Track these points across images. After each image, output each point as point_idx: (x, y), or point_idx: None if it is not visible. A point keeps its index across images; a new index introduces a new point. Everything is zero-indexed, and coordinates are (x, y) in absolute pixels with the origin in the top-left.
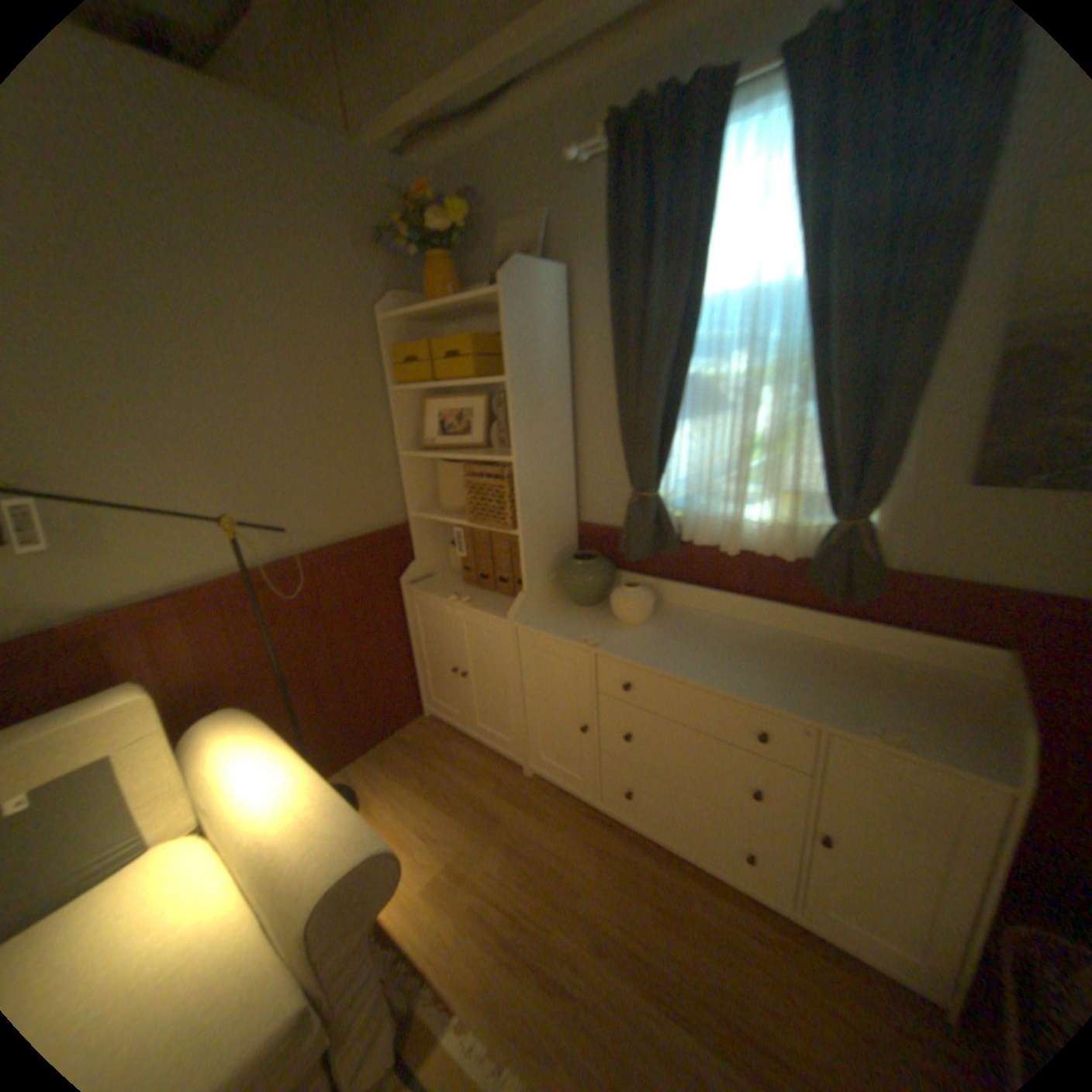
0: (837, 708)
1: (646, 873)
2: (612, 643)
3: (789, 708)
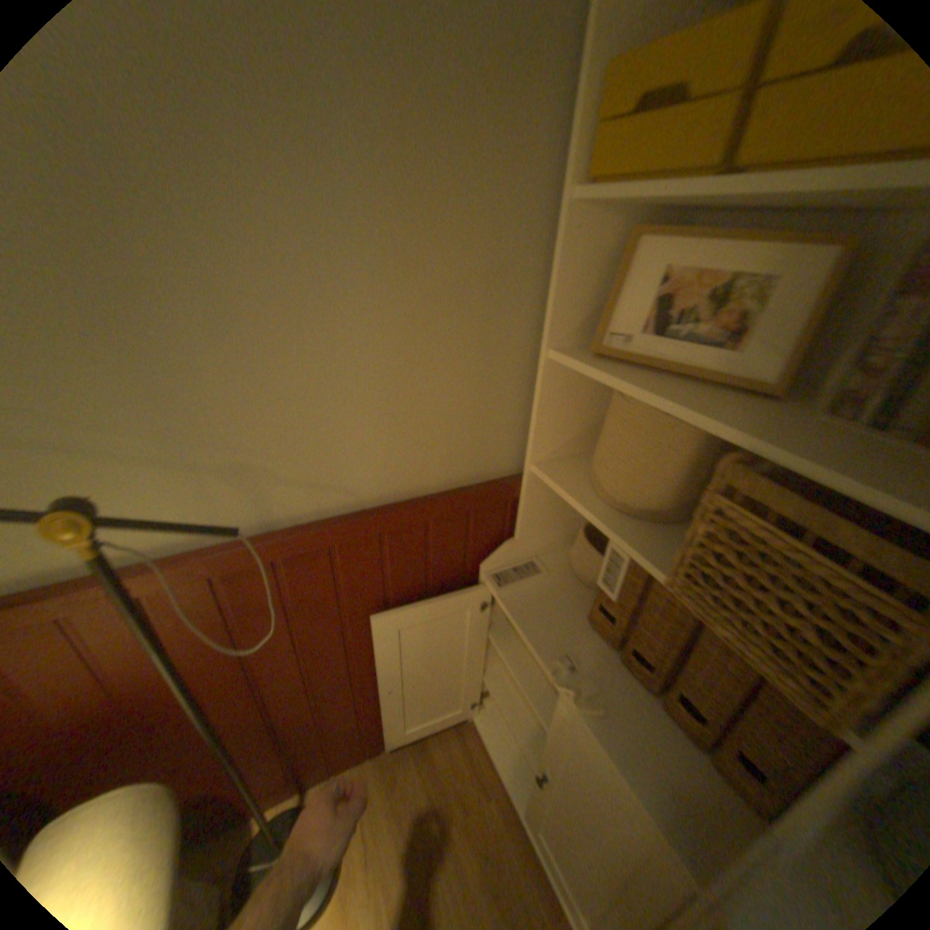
0: None
1: None
2: None
3: None
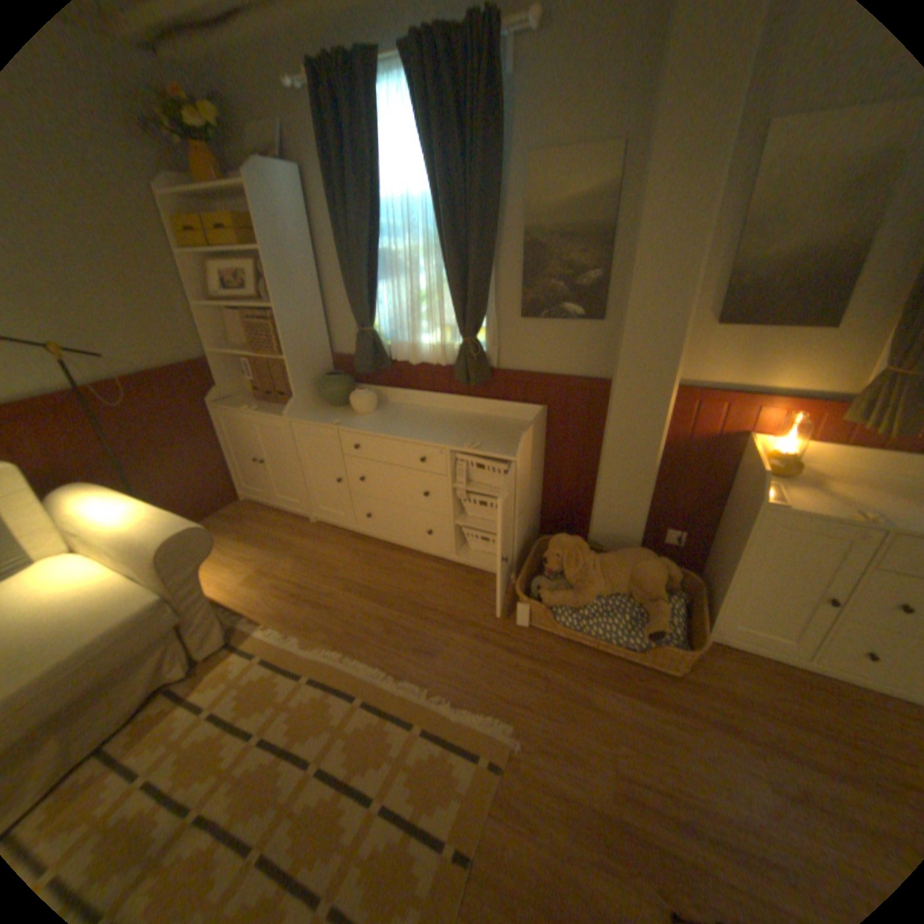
0: (456, 440)
1: (379, 556)
2: (347, 424)
3: (433, 442)
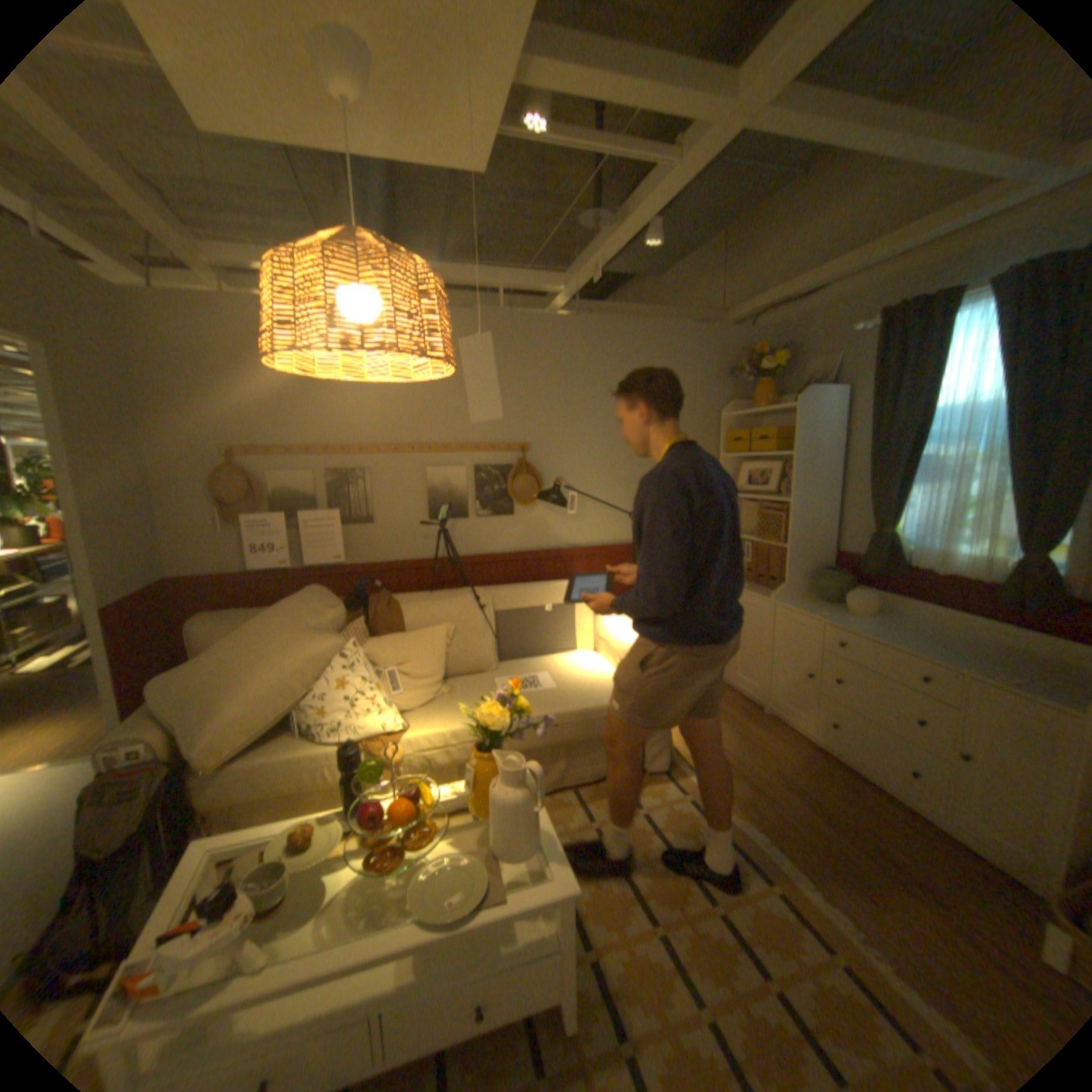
0: (983, 669)
1: (836, 778)
2: (836, 620)
3: (946, 663)
